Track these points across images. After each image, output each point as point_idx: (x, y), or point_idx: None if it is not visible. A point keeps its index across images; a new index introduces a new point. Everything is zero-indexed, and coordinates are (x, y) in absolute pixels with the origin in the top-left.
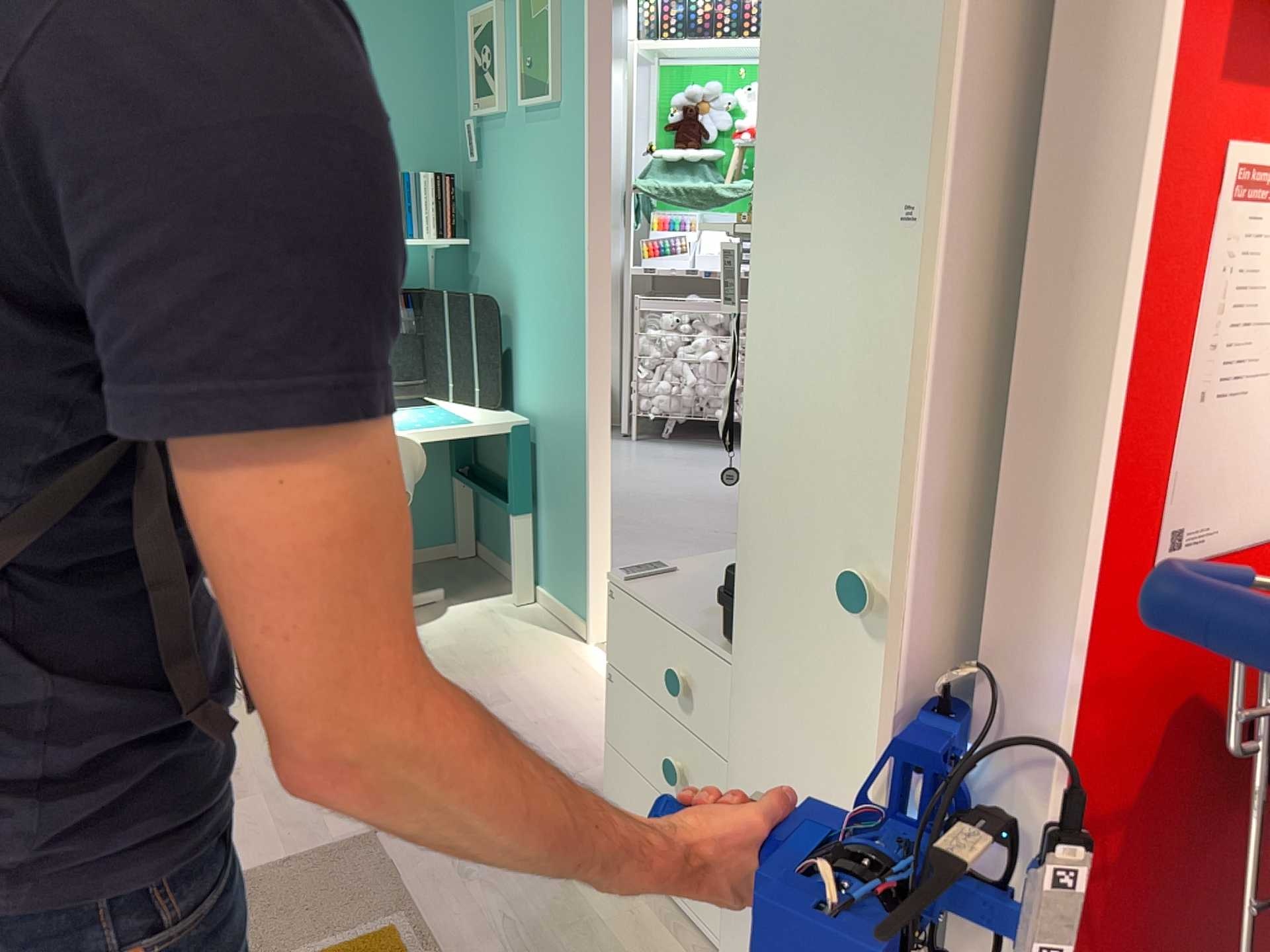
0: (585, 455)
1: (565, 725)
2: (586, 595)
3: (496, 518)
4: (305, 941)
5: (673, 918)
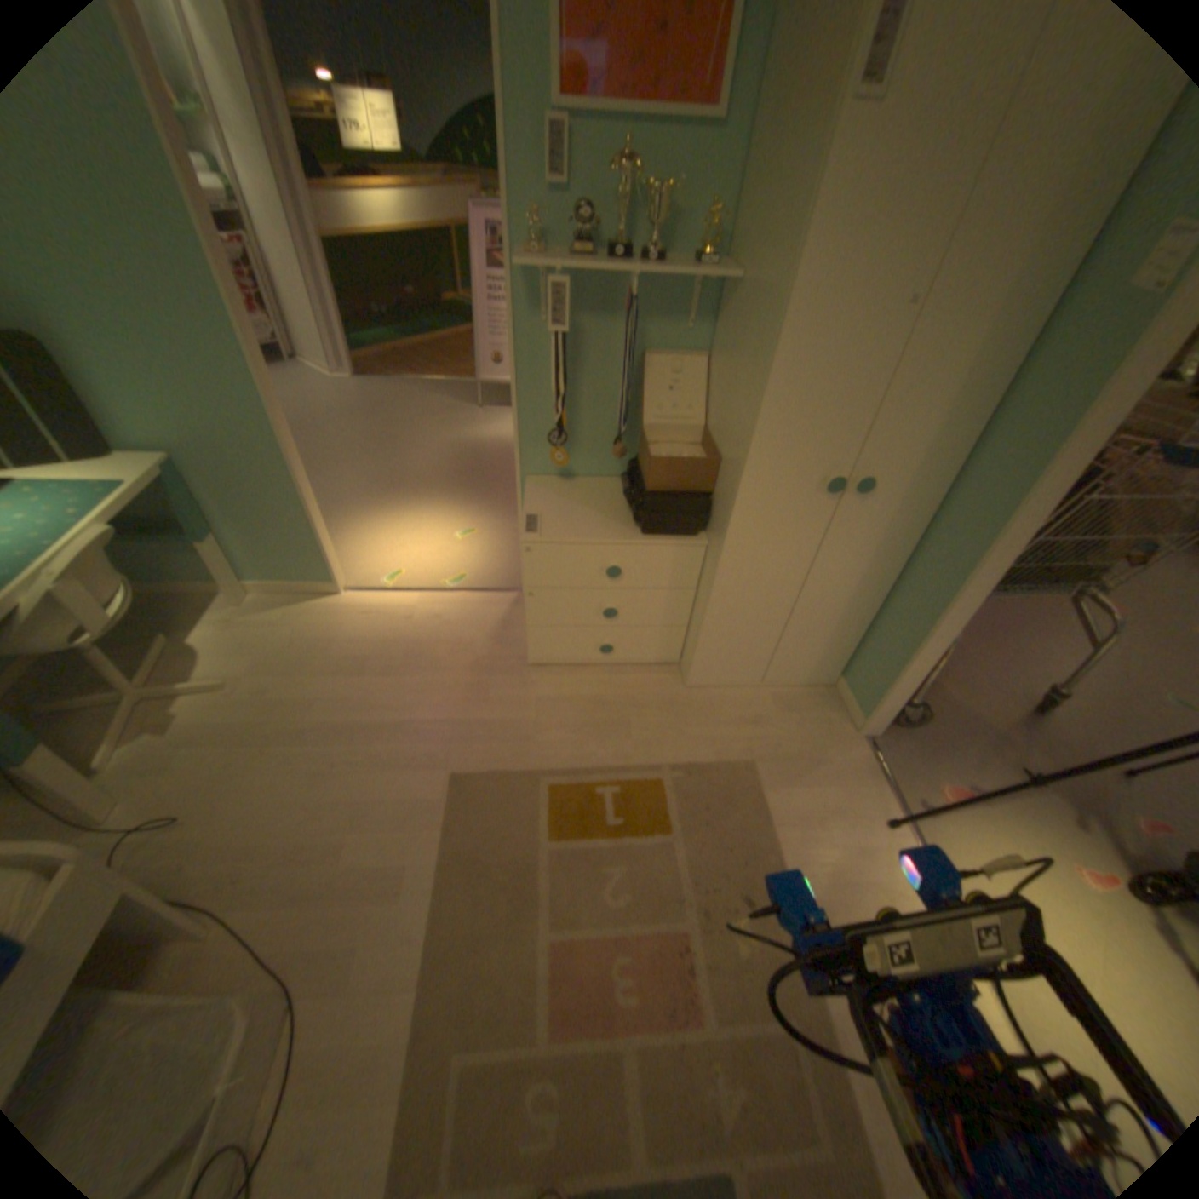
0: (283, 466)
1: (420, 642)
2: (322, 565)
3: (129, 553)
4: (531, 832)
5: (609, 668)
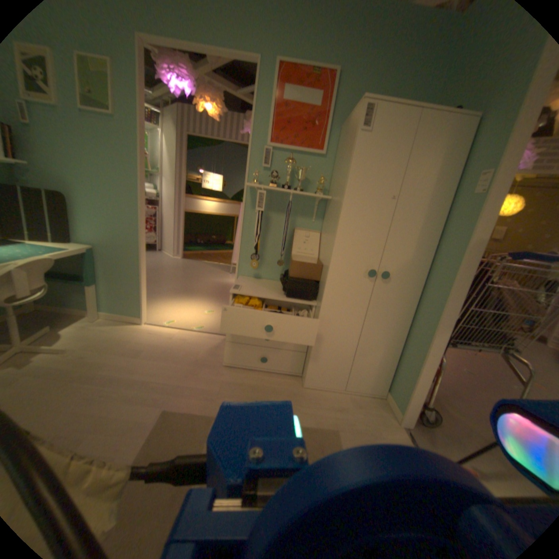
0: (137, 258)
1: (171, 349)
2: (138, 308)
3: (54, 291)
4: (198, 451)
5: (264, 374)
